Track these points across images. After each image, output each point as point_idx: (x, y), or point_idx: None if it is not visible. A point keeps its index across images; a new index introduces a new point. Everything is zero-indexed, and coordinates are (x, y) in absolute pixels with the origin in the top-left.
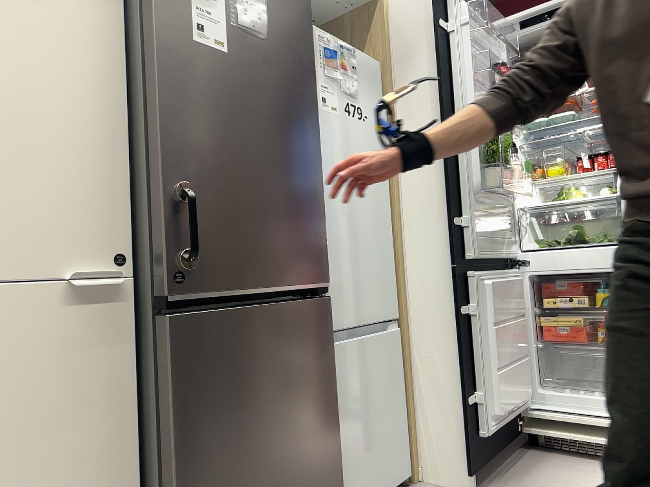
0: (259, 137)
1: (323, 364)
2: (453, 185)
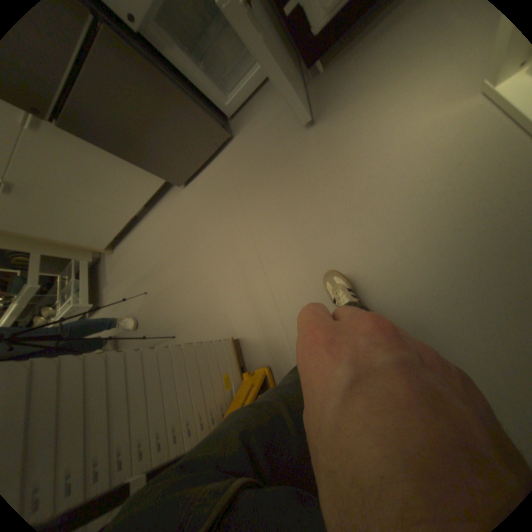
0: None
1: (143, 75)
2: None
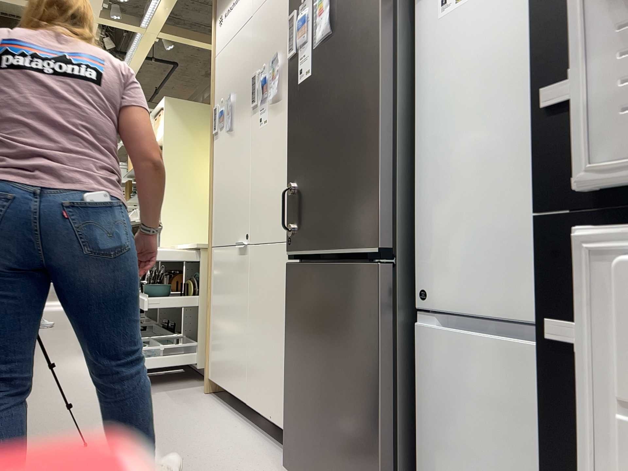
0: (326, 125)
1: (367, 337)
2: (561, 3)
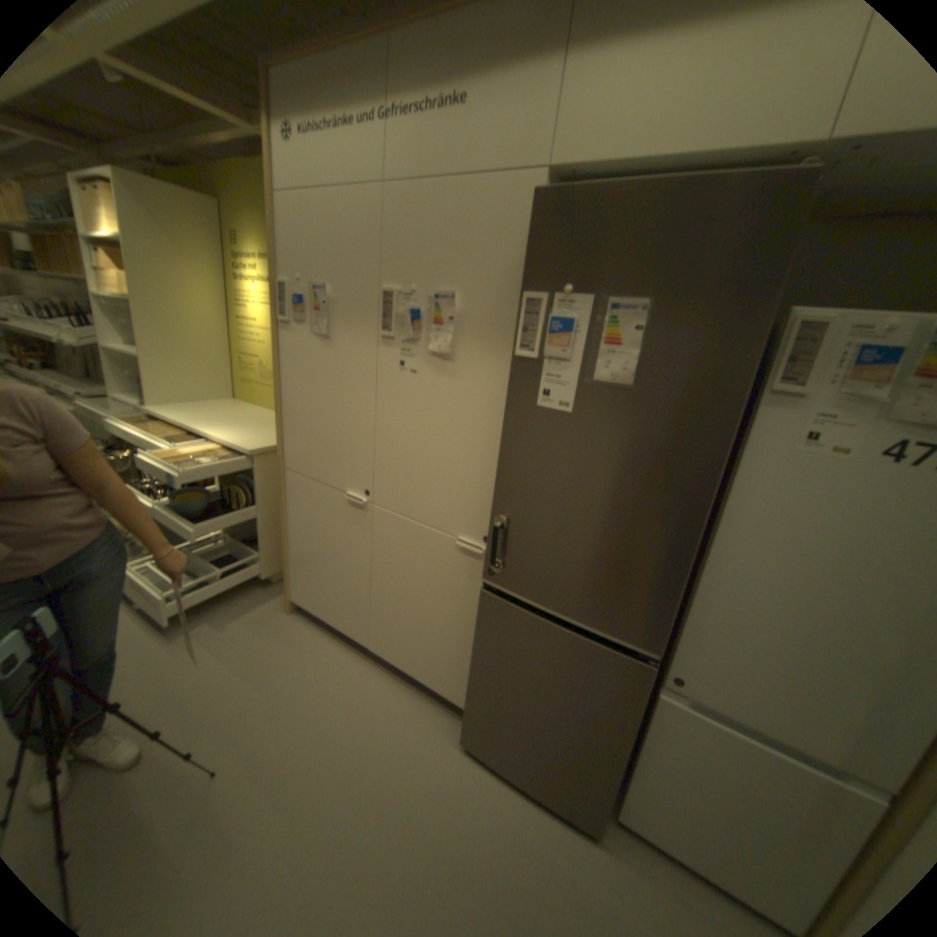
0: (593, 492)
1: (620, 710)
2: None
